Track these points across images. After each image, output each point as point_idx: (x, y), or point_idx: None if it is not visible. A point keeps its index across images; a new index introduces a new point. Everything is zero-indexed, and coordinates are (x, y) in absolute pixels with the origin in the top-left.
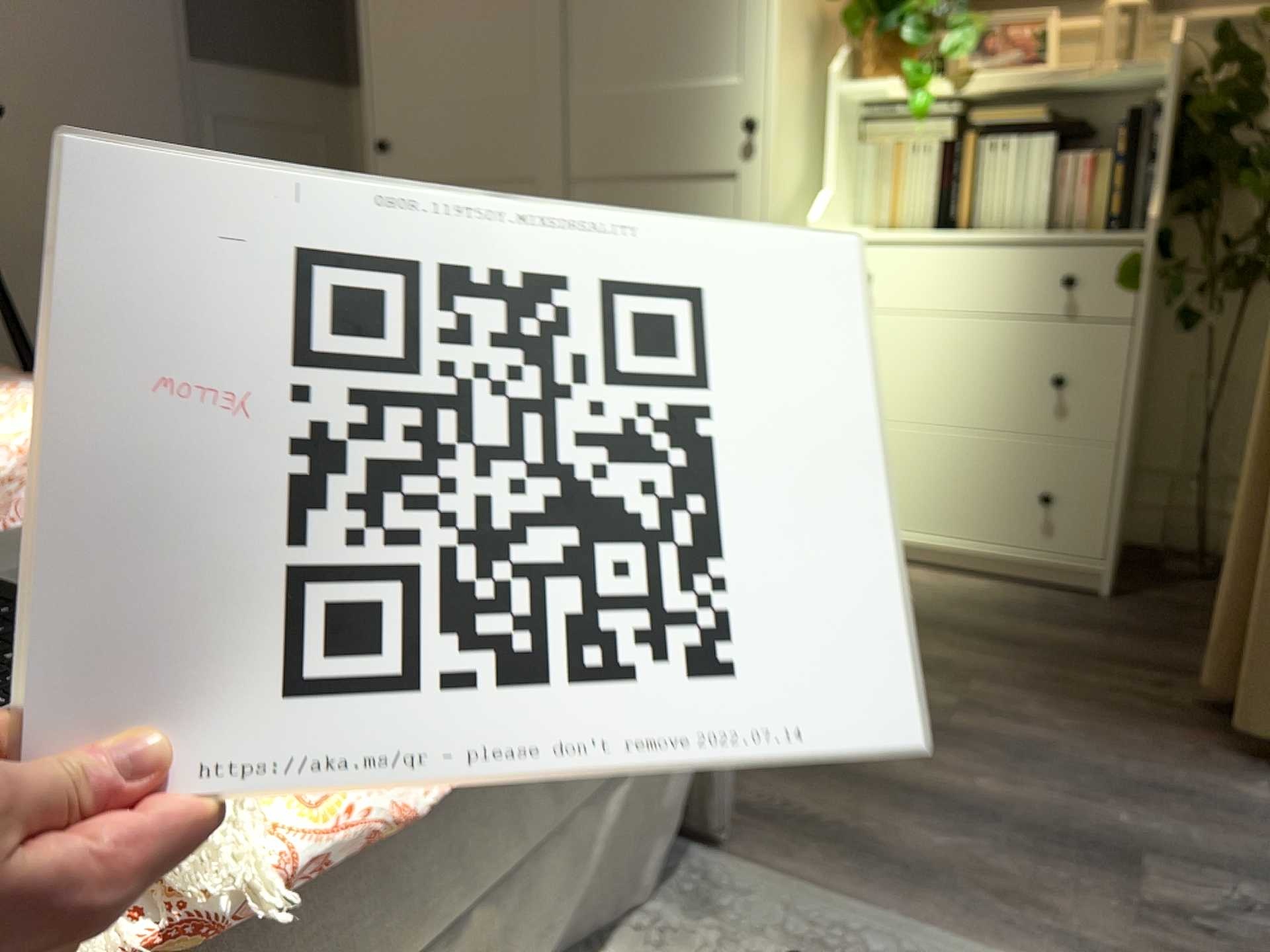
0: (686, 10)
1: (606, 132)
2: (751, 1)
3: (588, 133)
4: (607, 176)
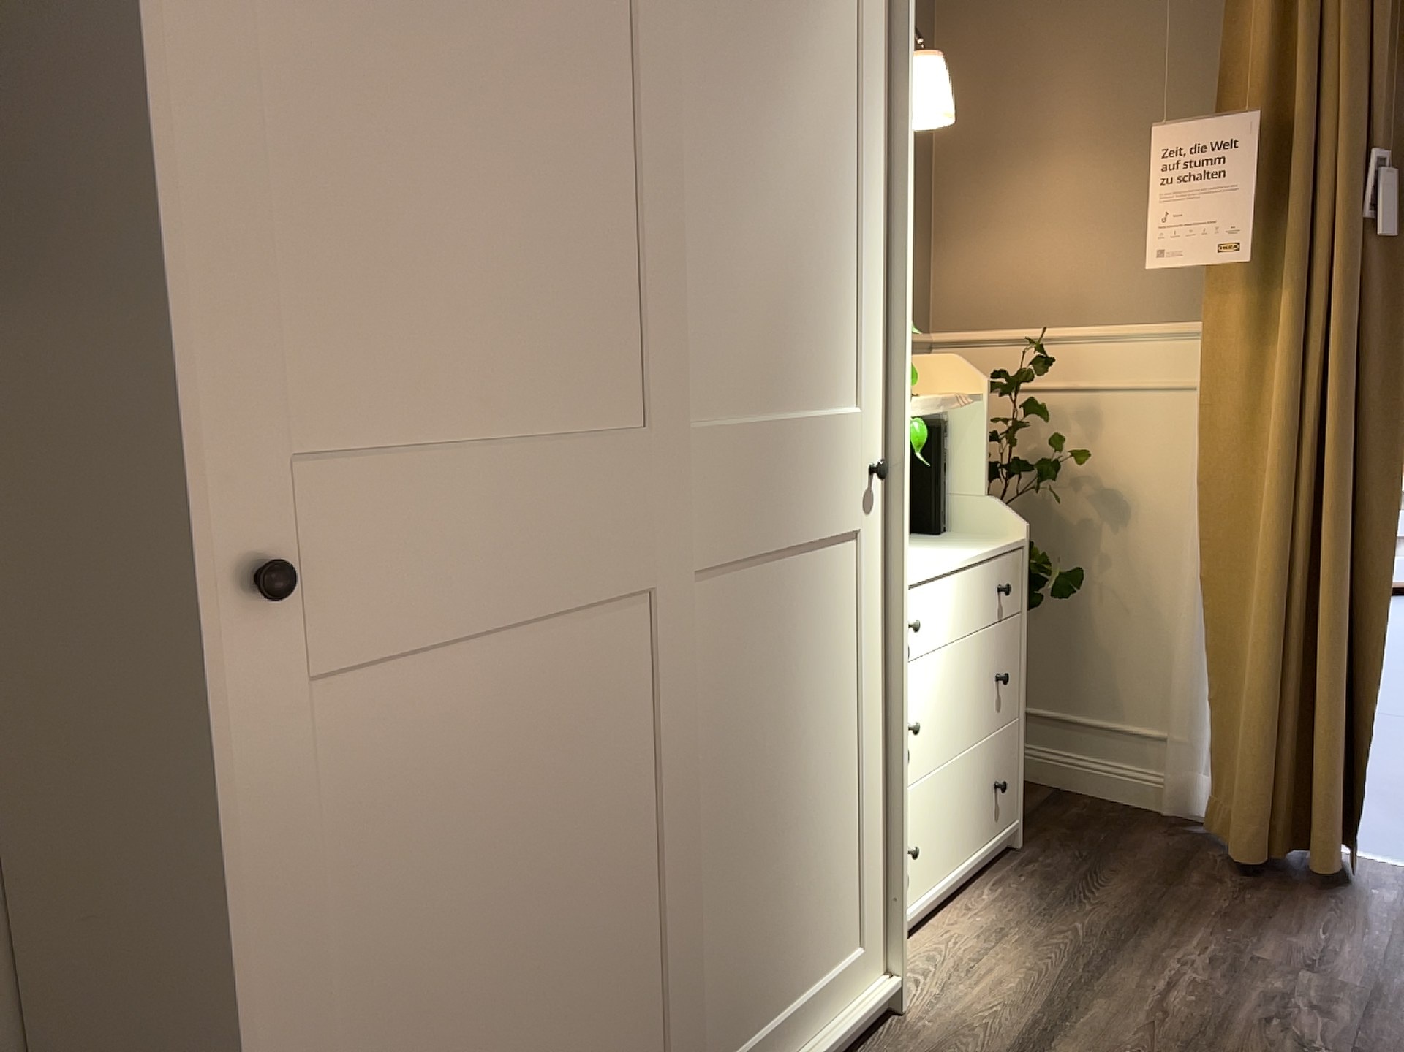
0: (806, 324)
1: (735, 490)
2: (859, 326)
3: (714, 494)
4: (734, 556)
